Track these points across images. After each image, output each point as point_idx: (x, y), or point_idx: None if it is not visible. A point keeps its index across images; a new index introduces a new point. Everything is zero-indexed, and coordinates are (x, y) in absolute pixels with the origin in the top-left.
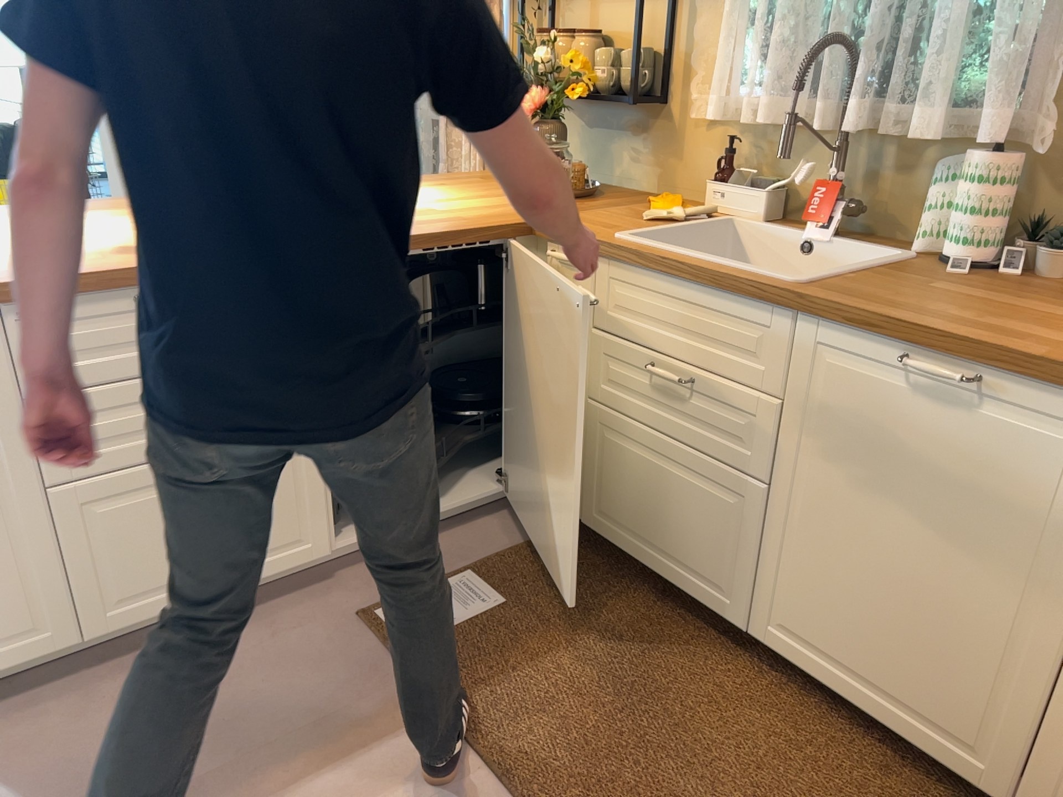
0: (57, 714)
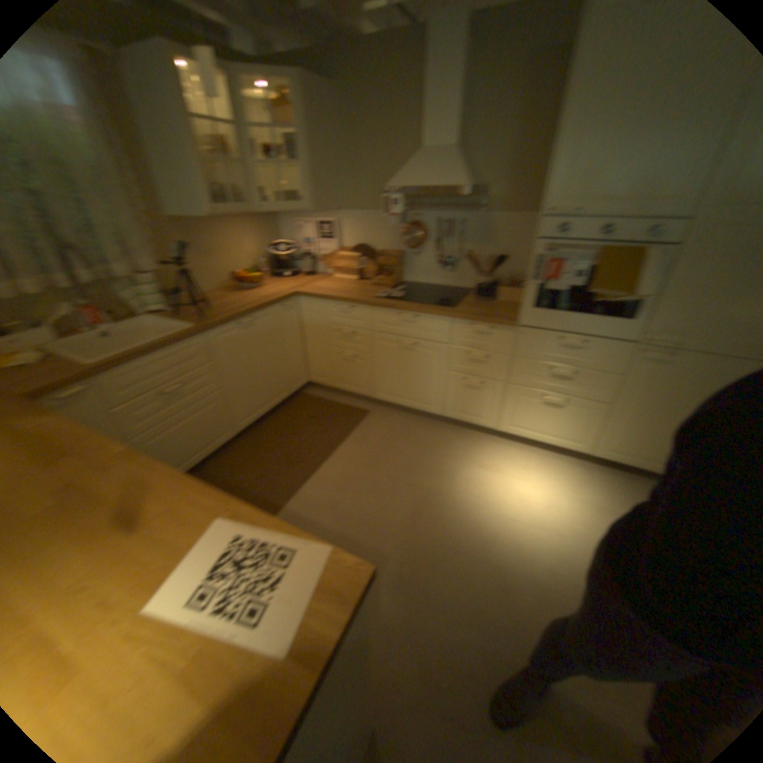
0: None
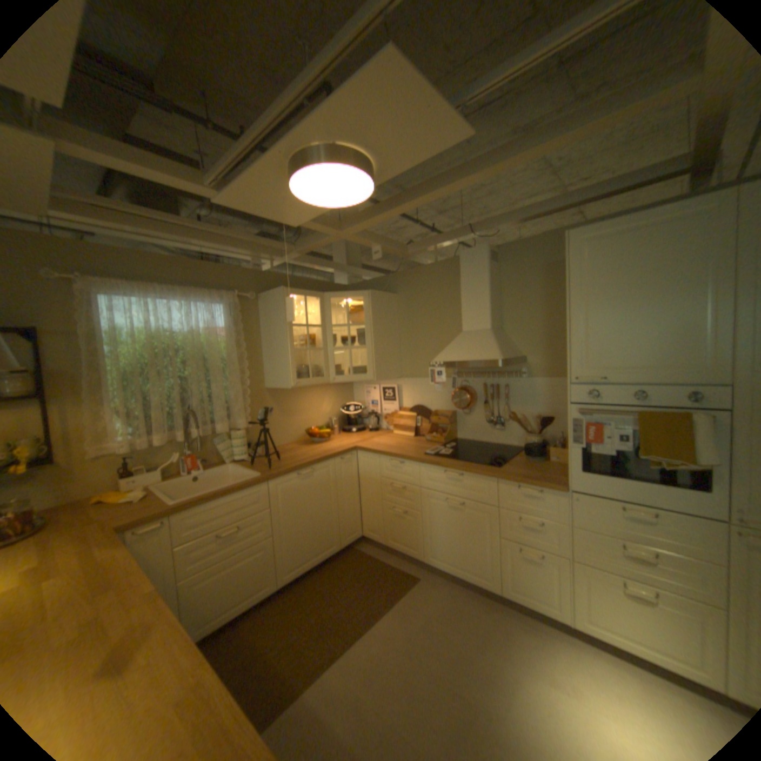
0: None
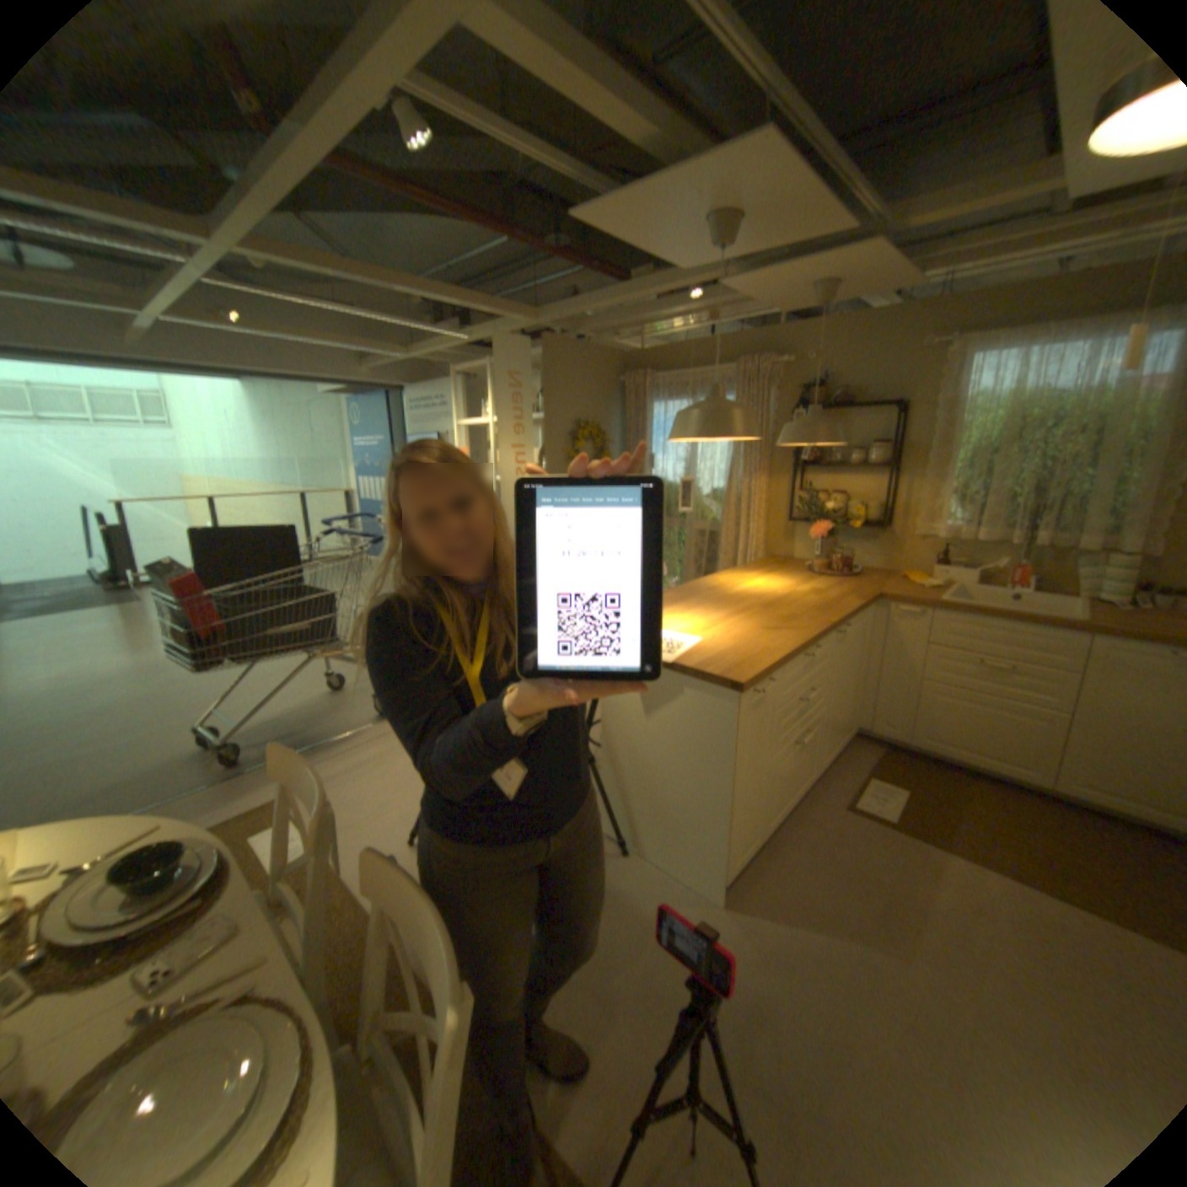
0: (771, 887)
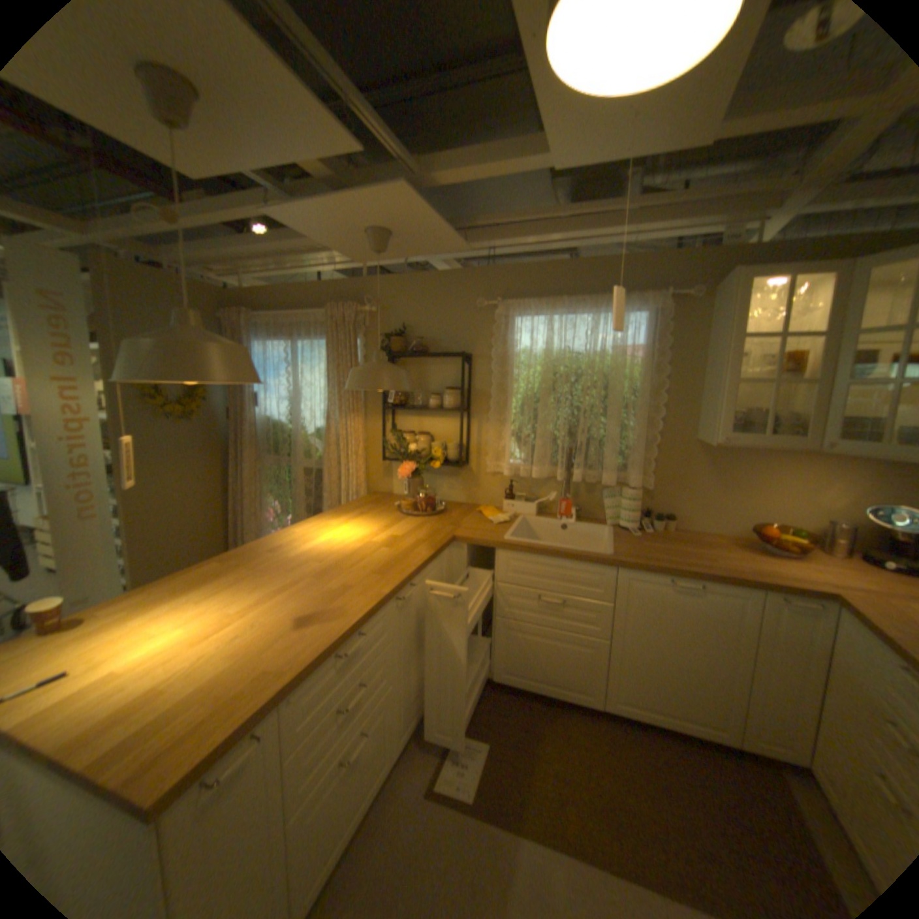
0: None
